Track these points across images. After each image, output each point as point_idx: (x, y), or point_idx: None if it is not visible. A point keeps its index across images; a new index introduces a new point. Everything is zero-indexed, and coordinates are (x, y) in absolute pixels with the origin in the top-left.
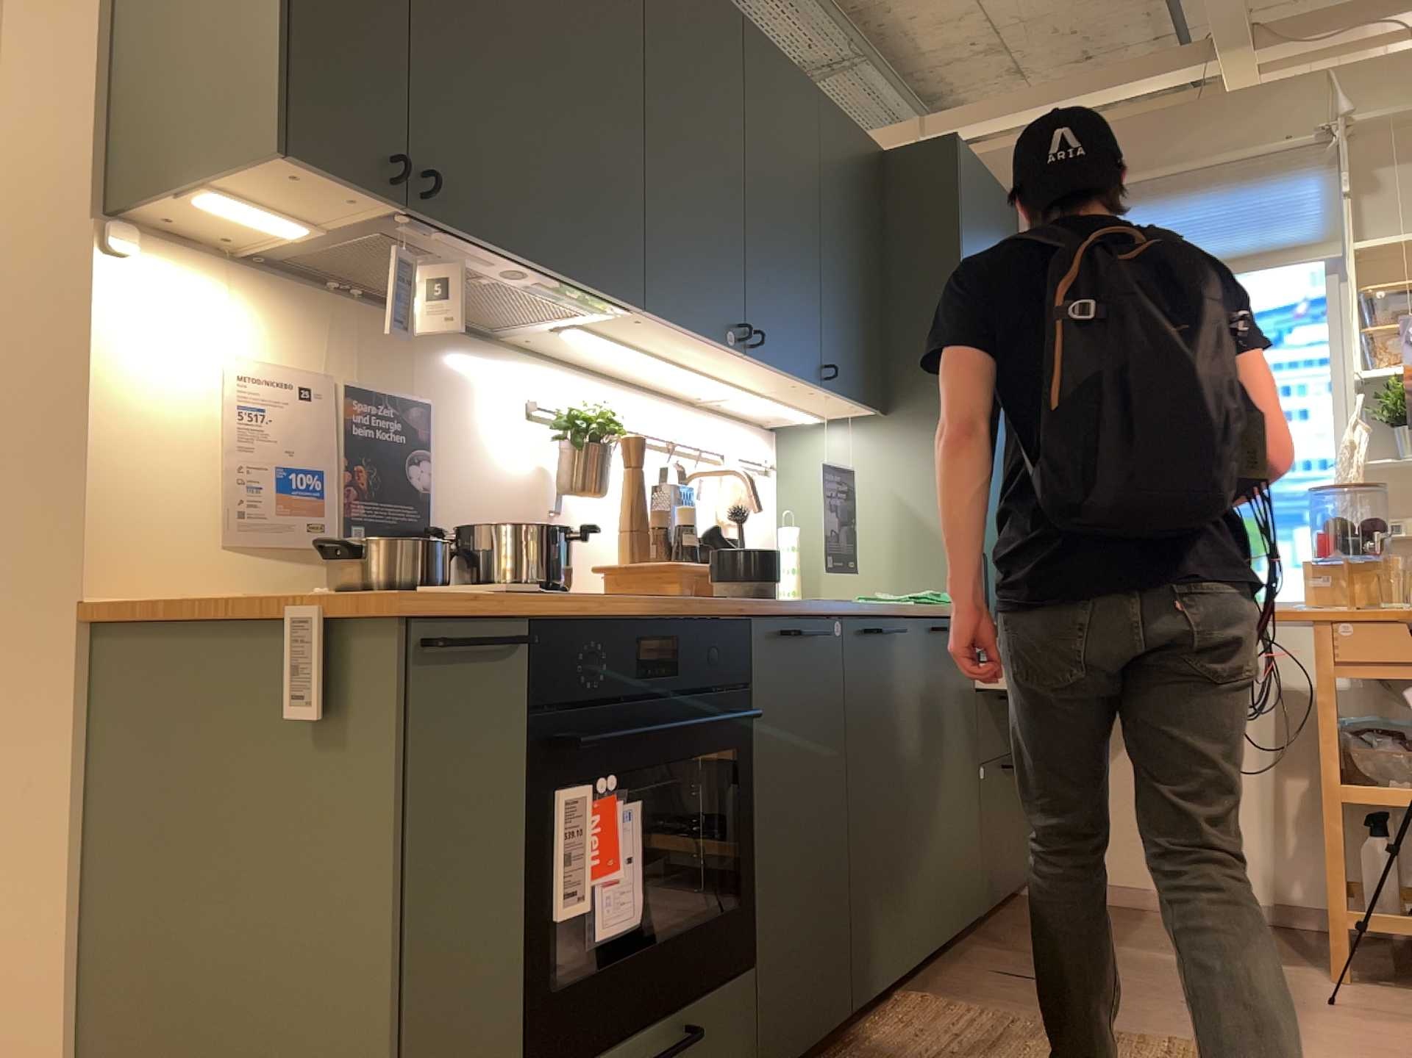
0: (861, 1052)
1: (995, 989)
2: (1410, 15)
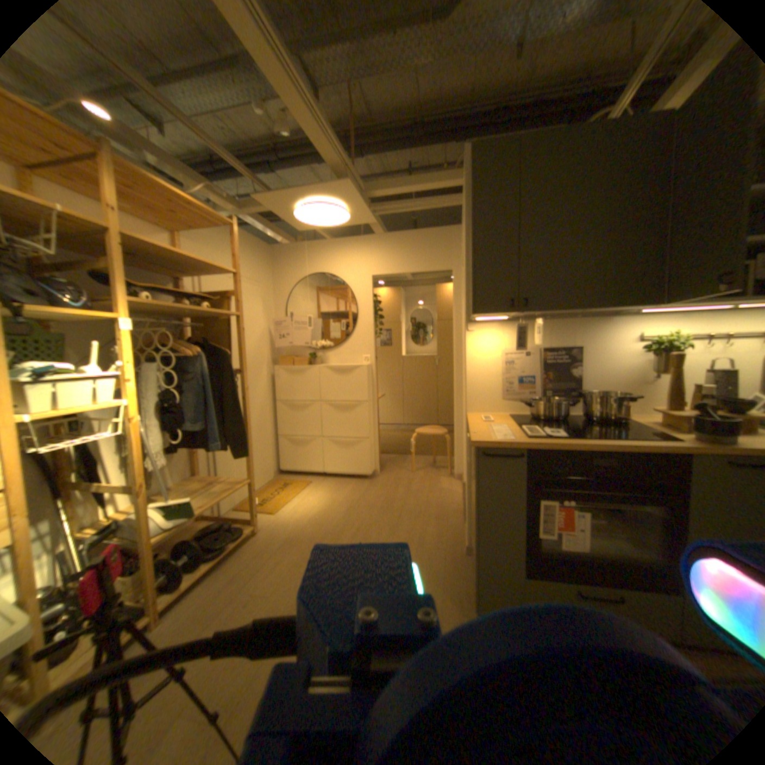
0: None
1: None
2: None
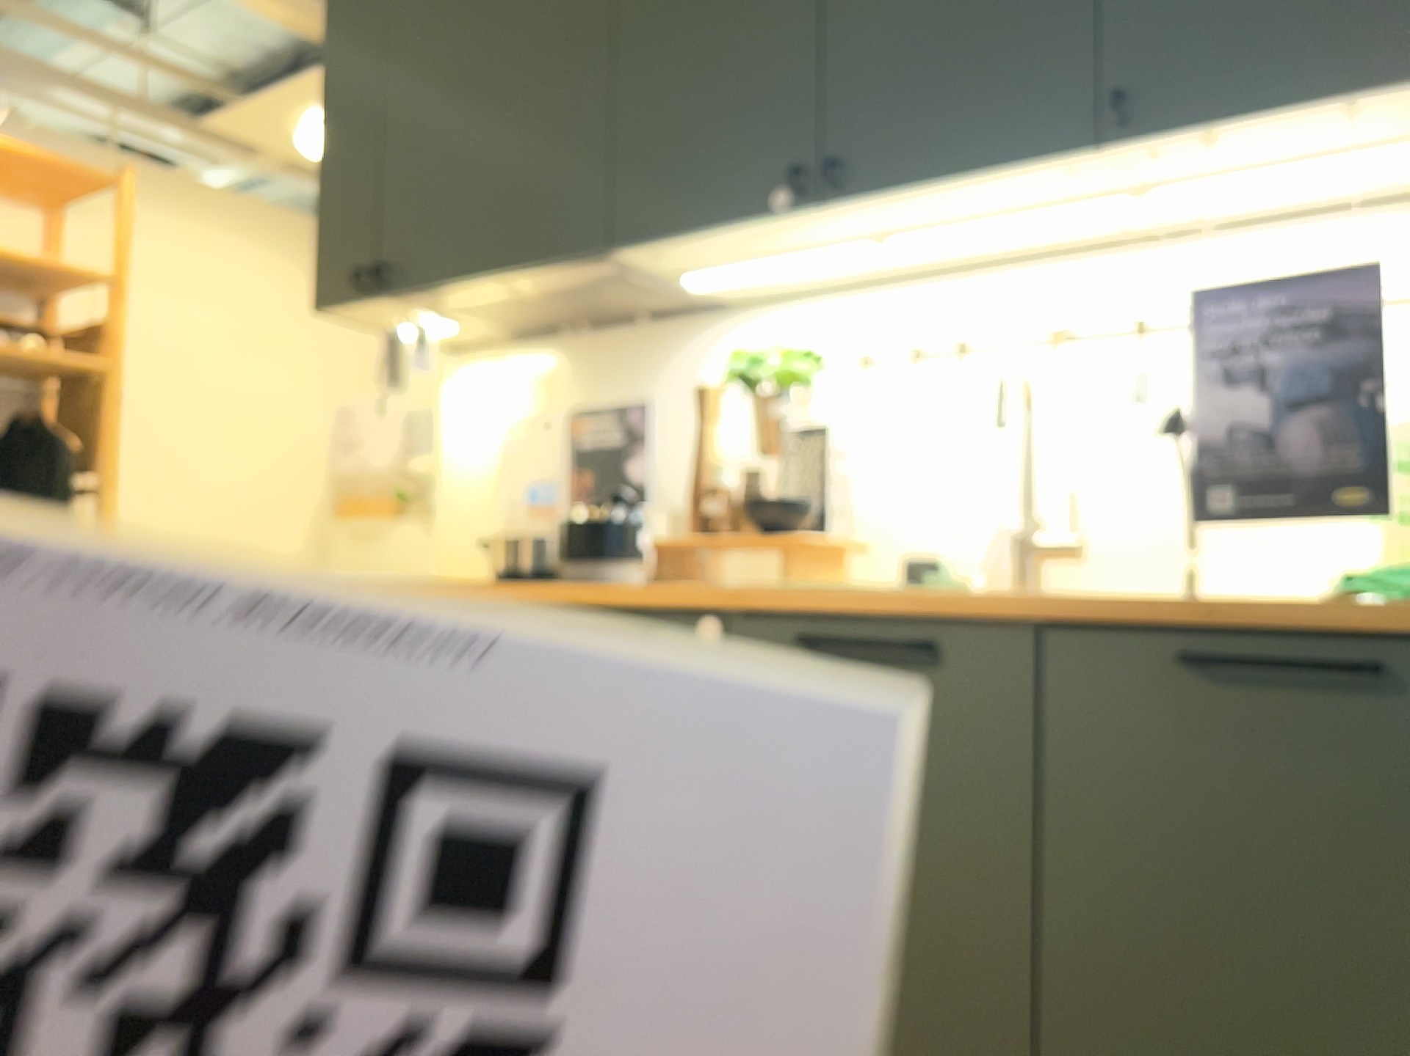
0: None
1: None
2: None
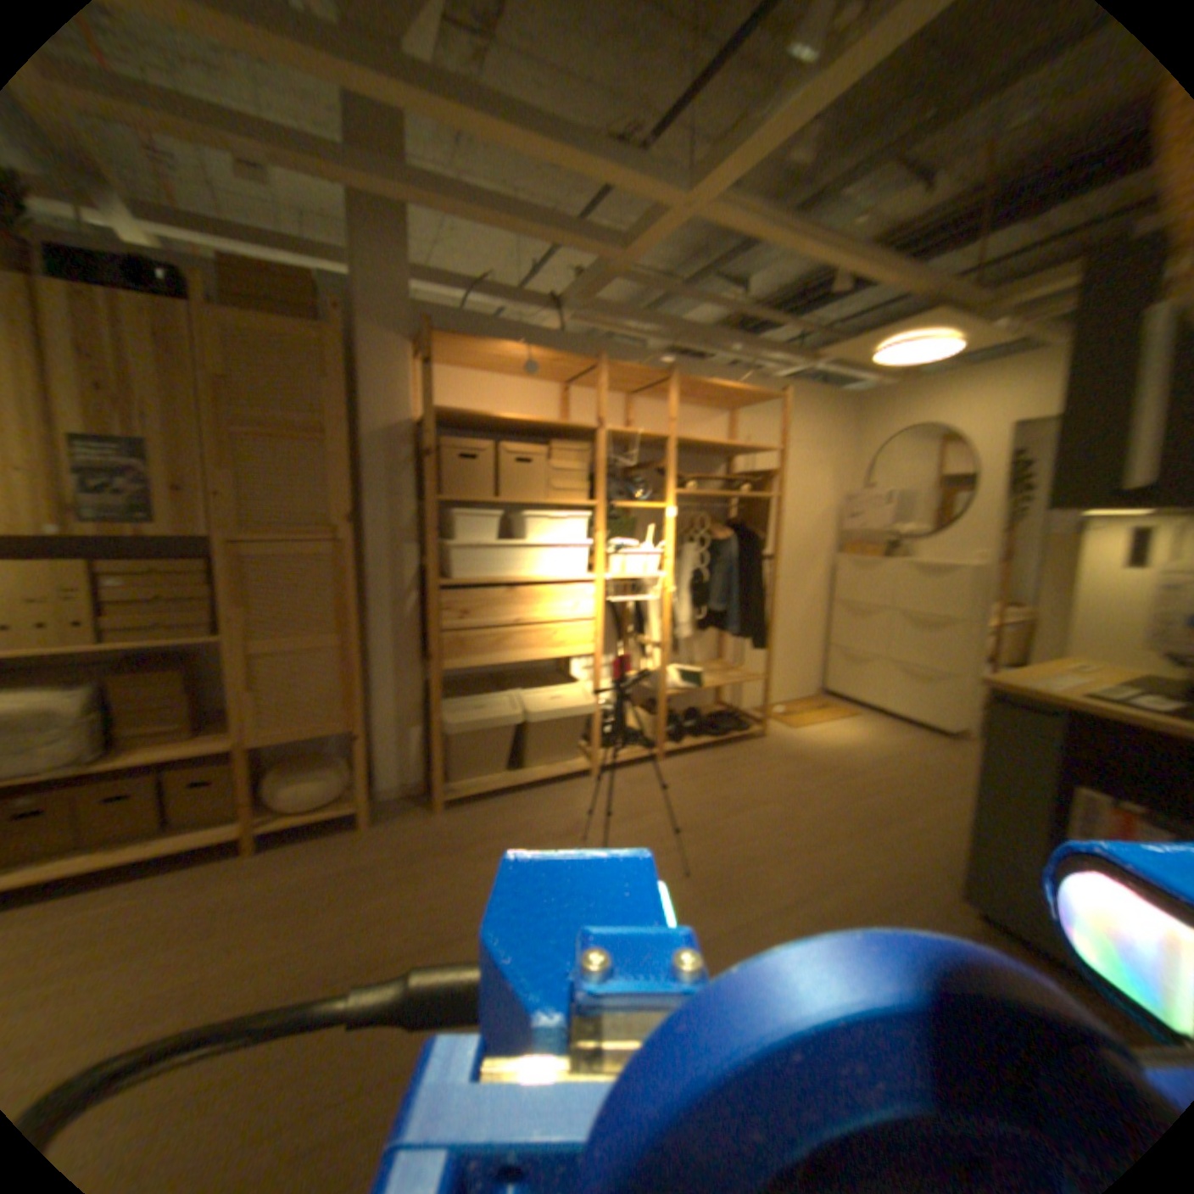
0: None
1: None
2: None
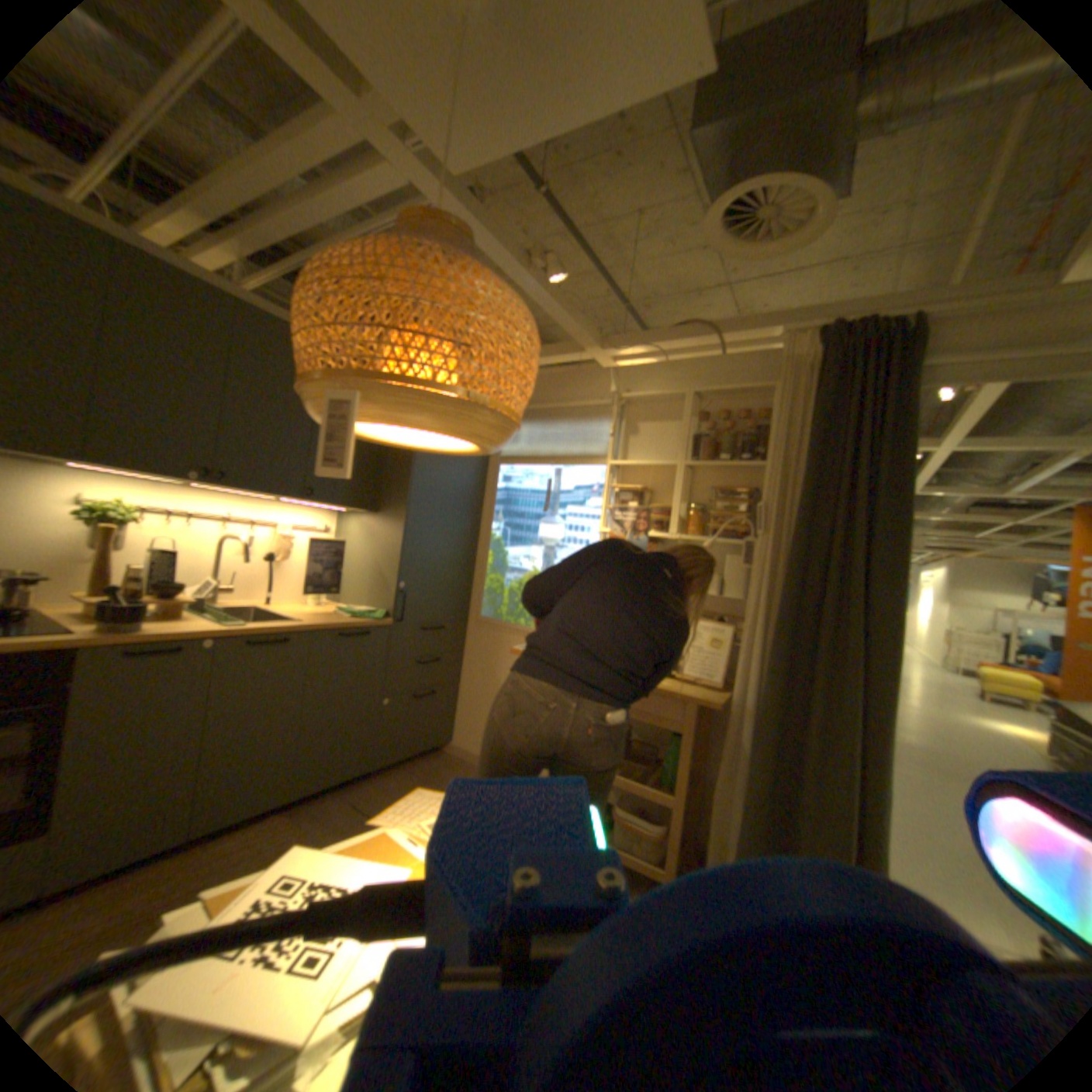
0: (191, 859)
1: (332, 817)
2: (669, 339)
